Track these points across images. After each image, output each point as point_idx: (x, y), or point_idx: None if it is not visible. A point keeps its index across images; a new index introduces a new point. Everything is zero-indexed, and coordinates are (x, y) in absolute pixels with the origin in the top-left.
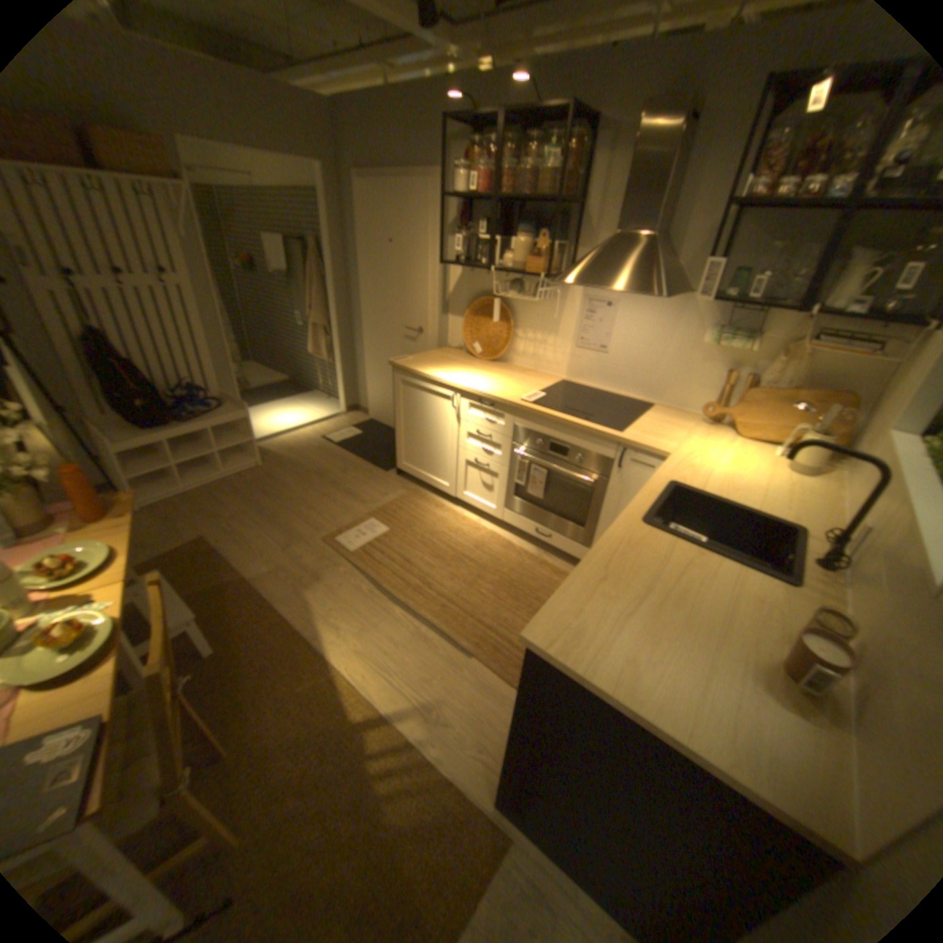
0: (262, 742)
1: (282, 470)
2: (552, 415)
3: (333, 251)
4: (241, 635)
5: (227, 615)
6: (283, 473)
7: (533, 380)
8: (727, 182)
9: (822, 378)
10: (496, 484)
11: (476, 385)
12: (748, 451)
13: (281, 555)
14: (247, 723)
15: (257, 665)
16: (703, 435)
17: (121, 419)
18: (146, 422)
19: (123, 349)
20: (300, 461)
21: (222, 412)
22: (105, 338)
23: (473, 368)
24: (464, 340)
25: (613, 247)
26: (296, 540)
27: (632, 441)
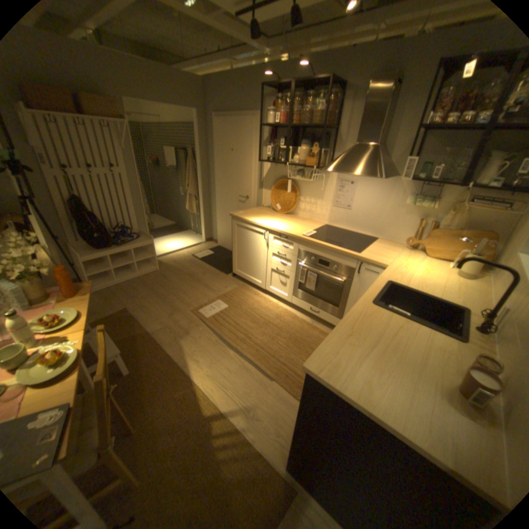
0: (153, 425)
1: (169, 273)
2: (320, 243)
3: (200, 155)
4: (143, 363)
5: (136, 352)
6: (169, 274)
7: (309, 224)
8: (418, 116)
9: (475, 224)
10: (288, 282)
11: (277, 226)
12: (433, 265)
13: (167, 319)
14: (145, 414)
15: (152, 381)
16: (407, 256)
17: (85, 243)
18: (98, 245)
19: (88, 206)
20: (179, 268)
21: (138, 240)
22: (79, 200)
23: (275, 218)
24: (271, 202)
25: (354, 151)
26: (175, 311)
27: (366, 258)
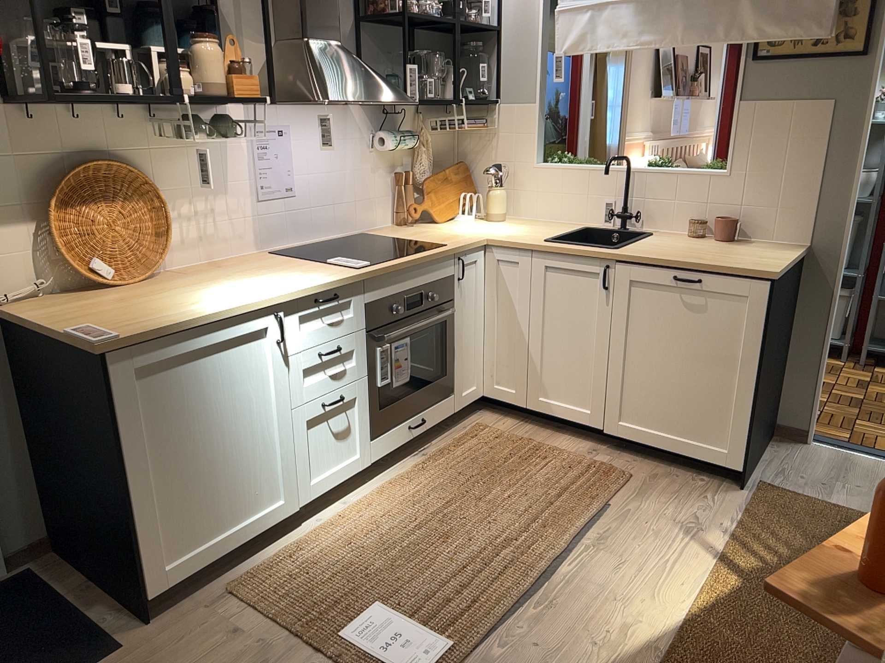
0: (826, 657)
1: None
2: (404, 260)
3: None
4: None
5: None
6: None
7: (263, 264)
8: None
9: (434, 160)
10: (354, 418)
11: (284, 286)
12: (466, 225)
13: None
14: None
15: None
16: (439, 229)
17: None
18: None
19: None
20: None
21: None
22: None
23: (185, 289)
24: (73, 263)
25: (325, 57)
26: None
27: (465, 244)
